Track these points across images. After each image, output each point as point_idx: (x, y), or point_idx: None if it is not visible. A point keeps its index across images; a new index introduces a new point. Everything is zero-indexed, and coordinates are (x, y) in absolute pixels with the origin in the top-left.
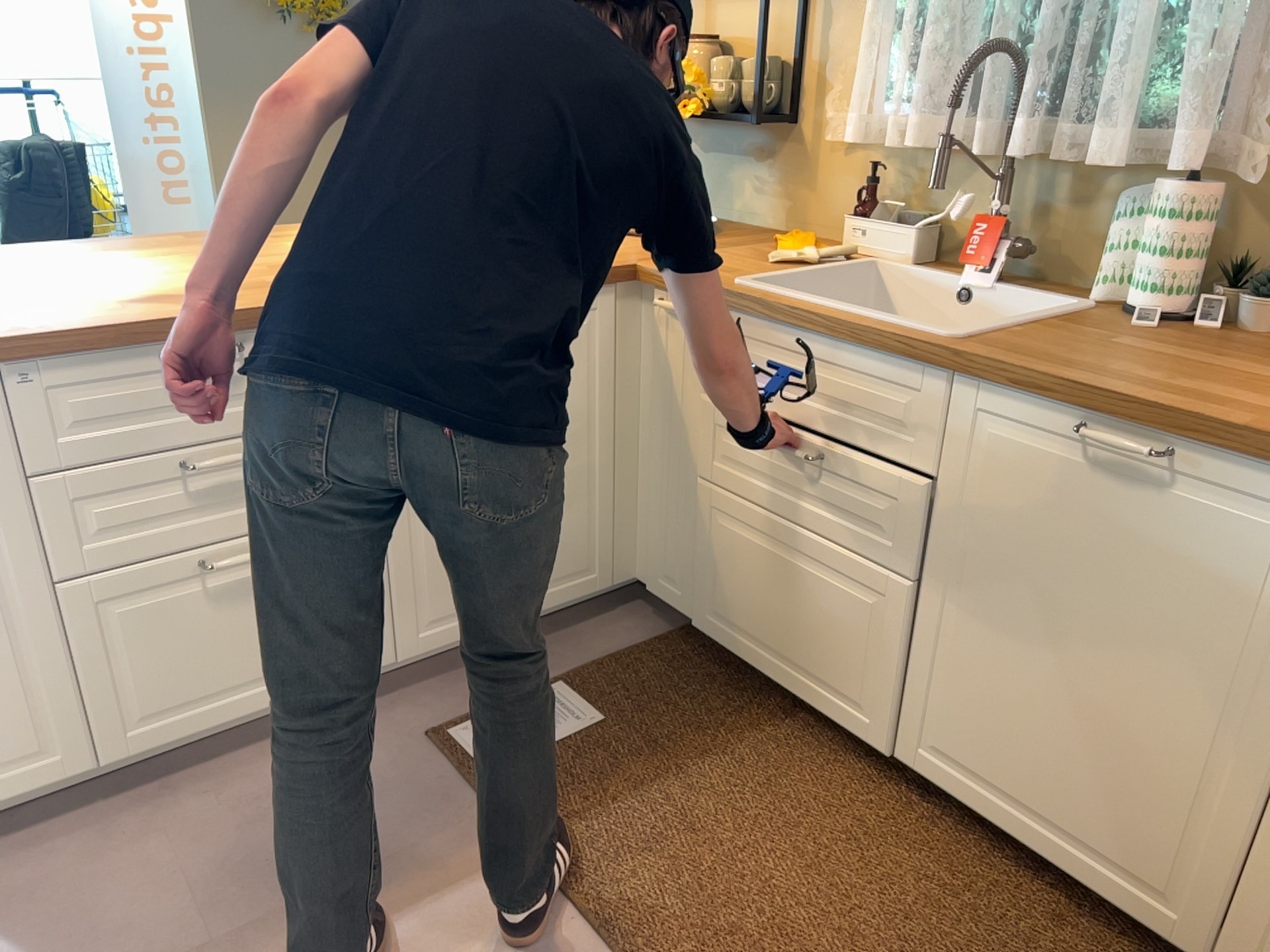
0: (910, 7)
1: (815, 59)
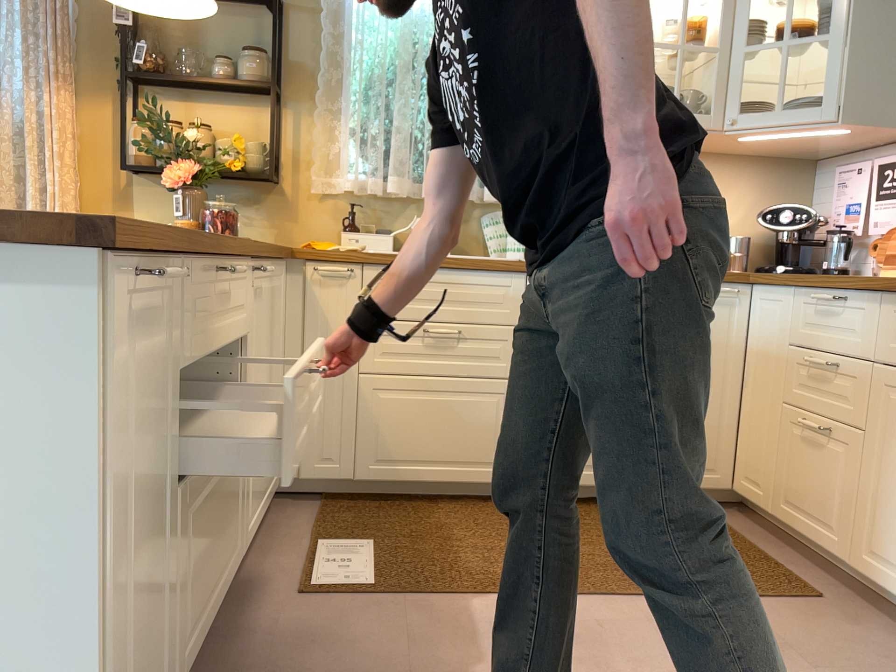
0: (373, 123)
1: (292, 145)
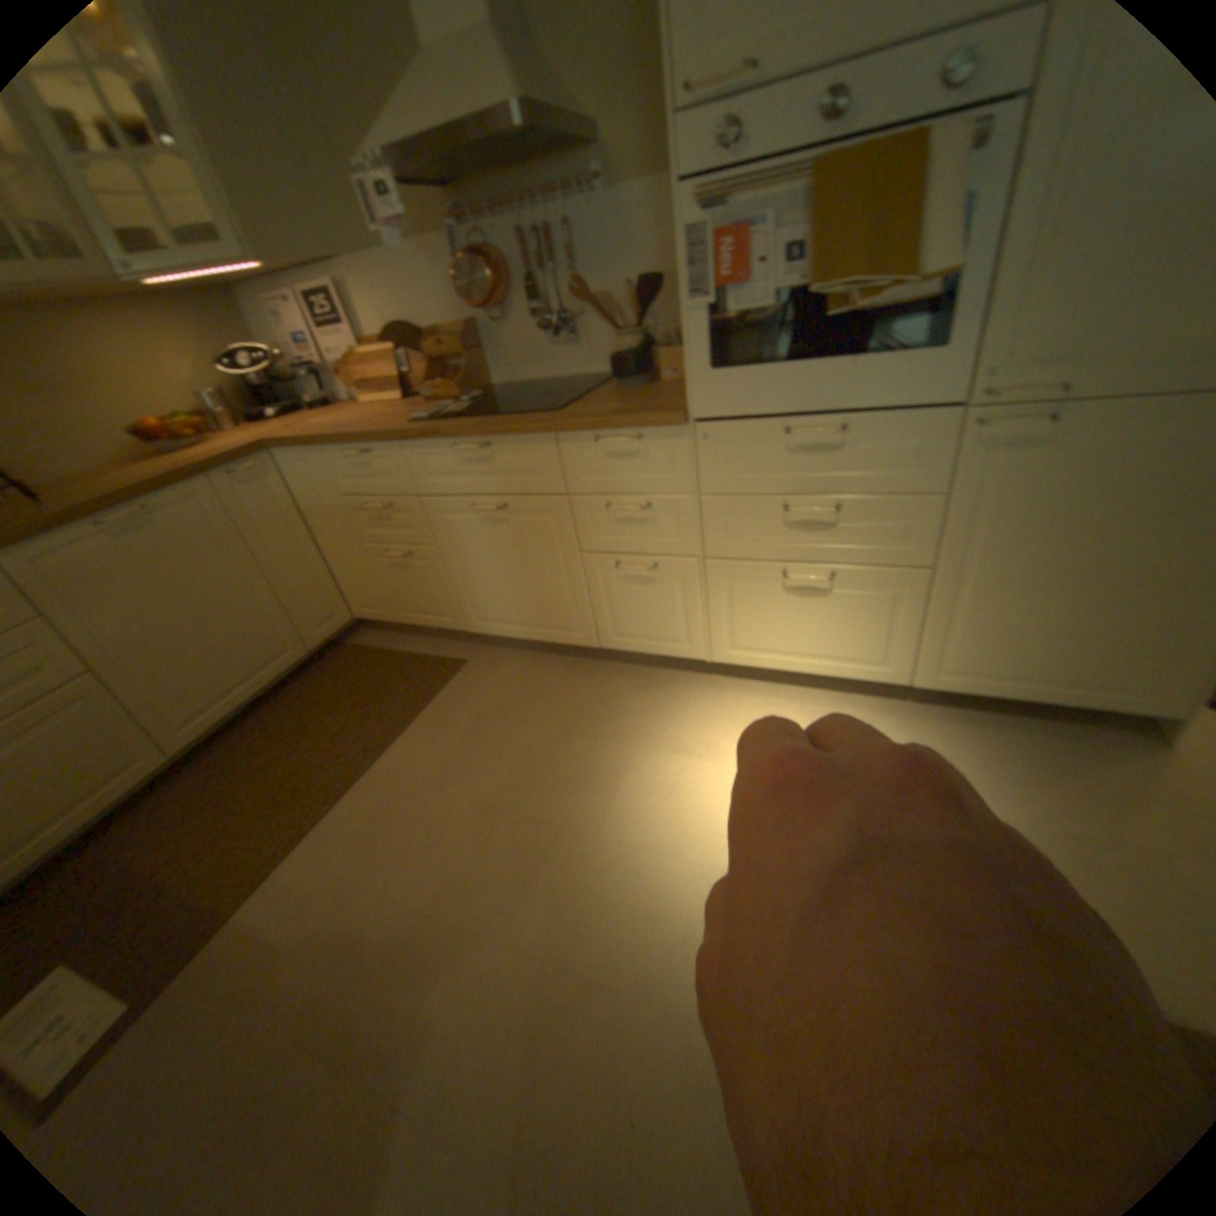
0: None
1: None
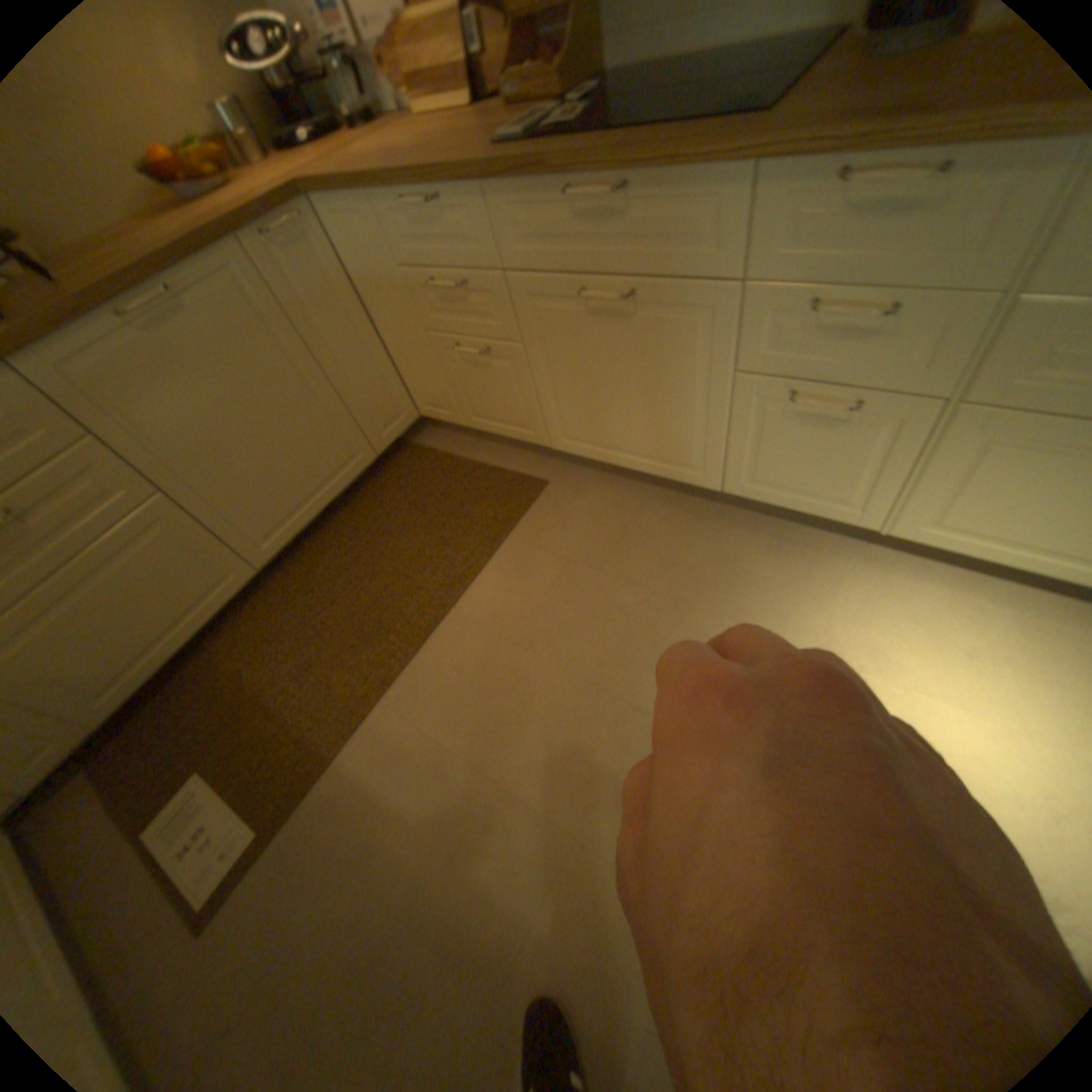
0: None
1: None
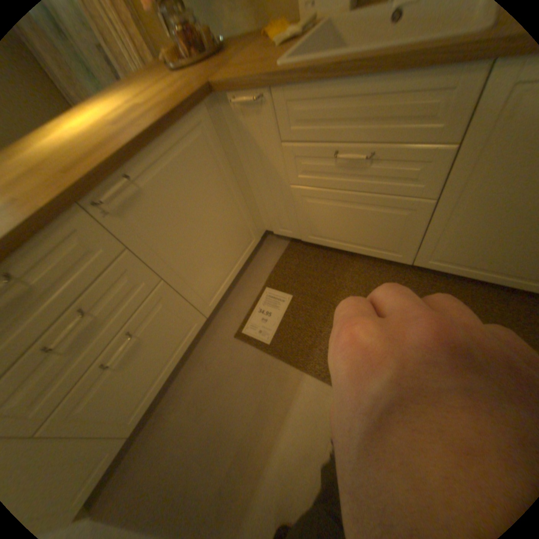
0: None
1: None
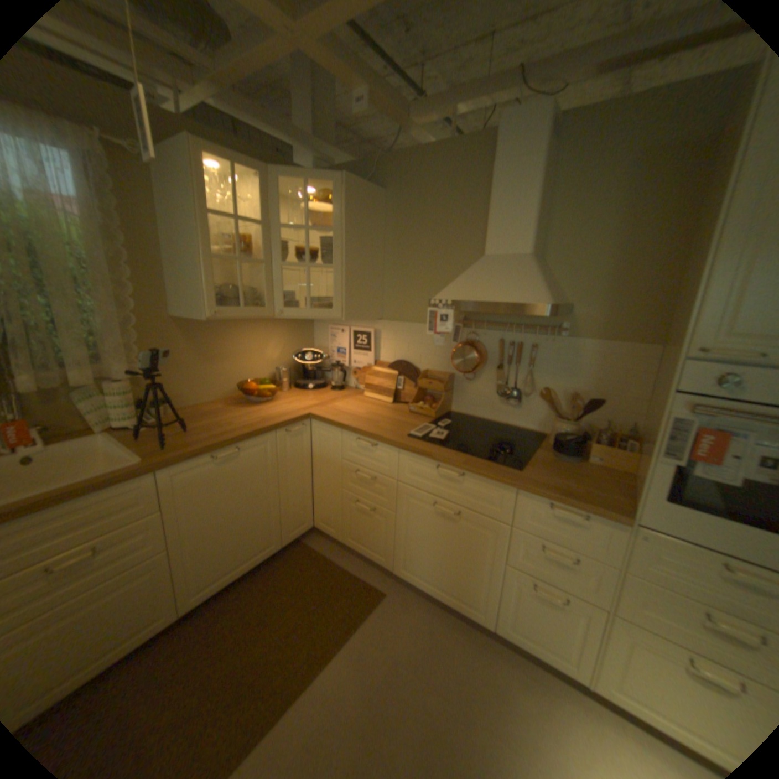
0: None
1: None
